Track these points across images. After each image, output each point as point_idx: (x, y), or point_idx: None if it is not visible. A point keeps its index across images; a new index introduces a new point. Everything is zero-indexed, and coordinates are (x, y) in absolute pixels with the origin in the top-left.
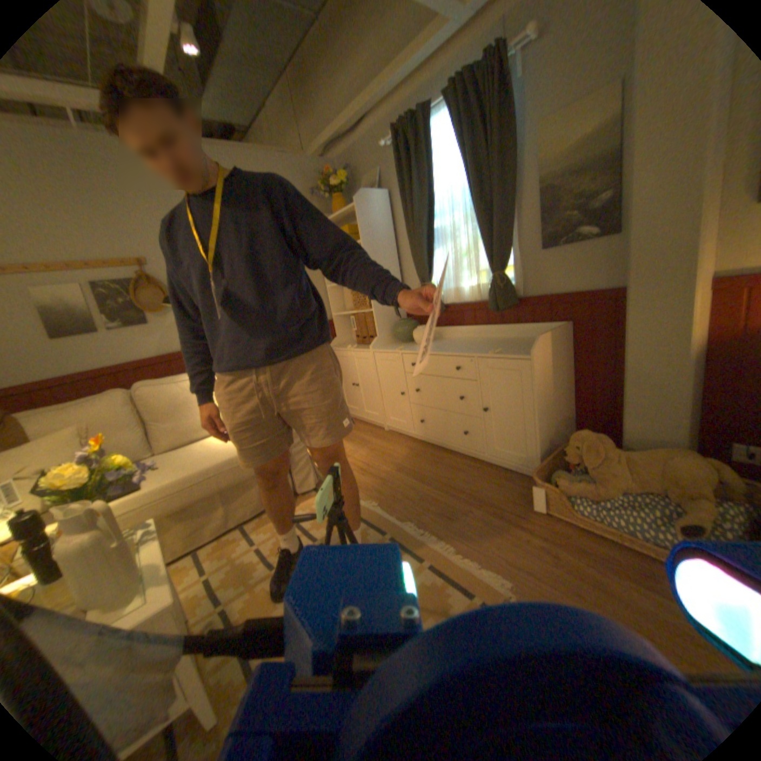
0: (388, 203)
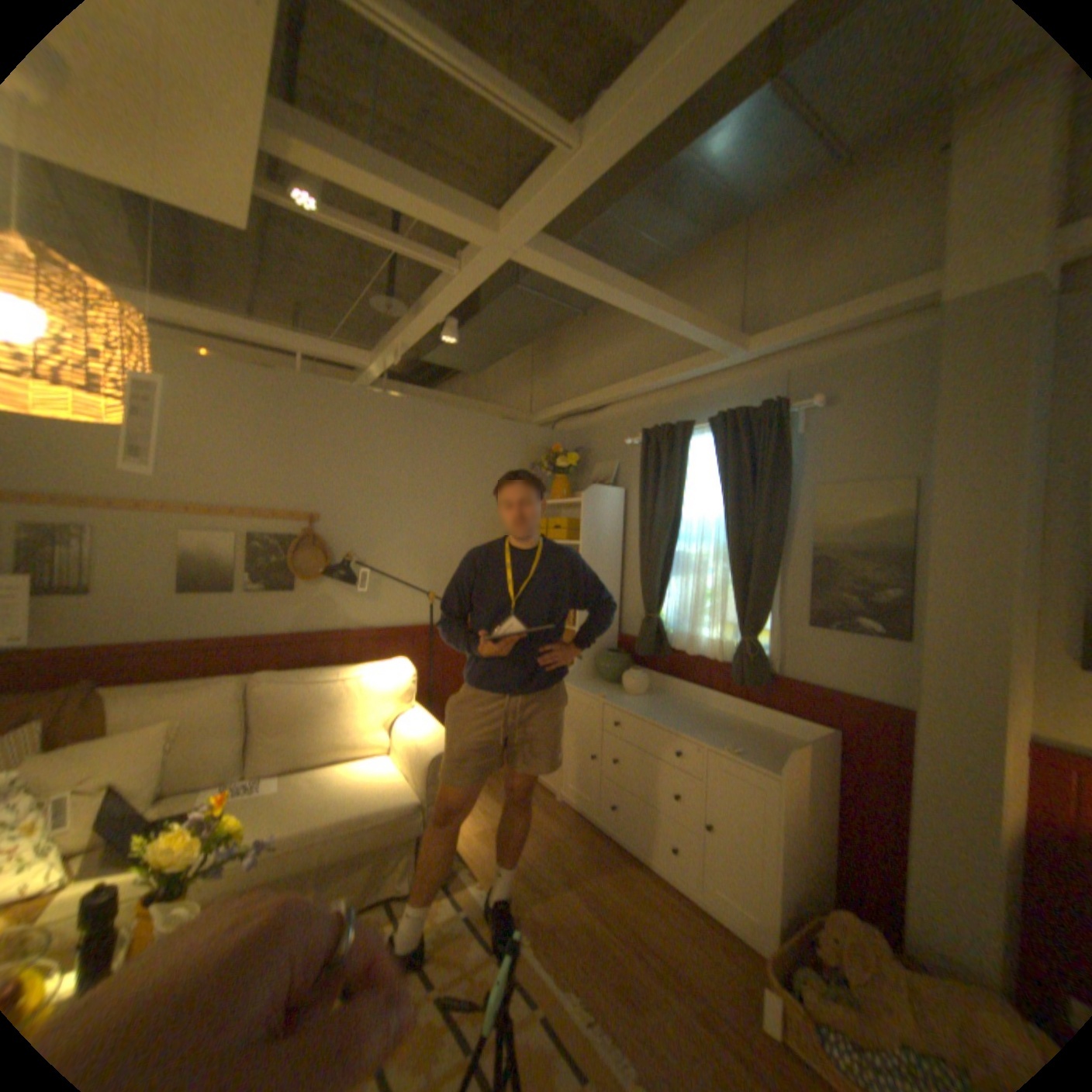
0: (621, 504)
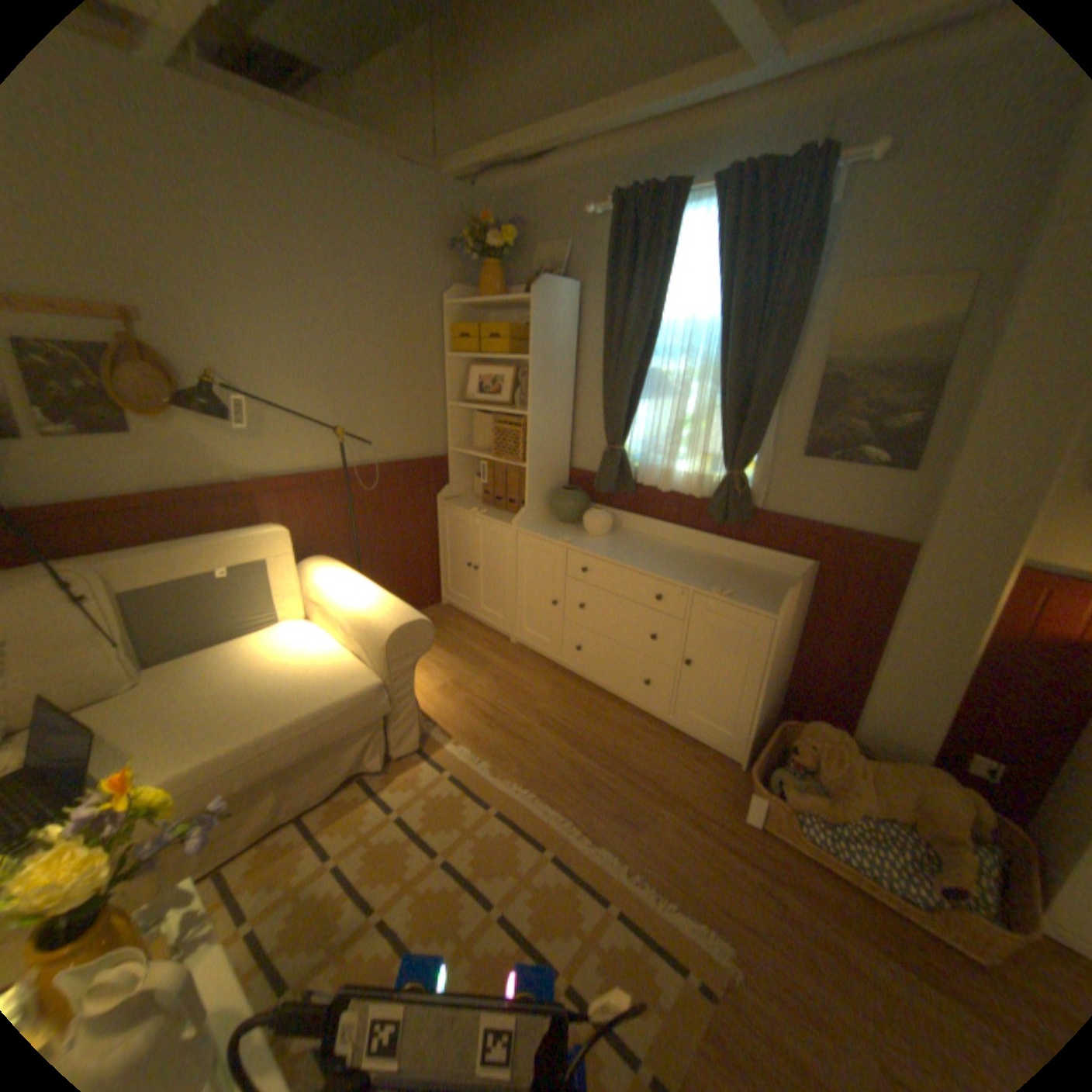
0: (577, 305)
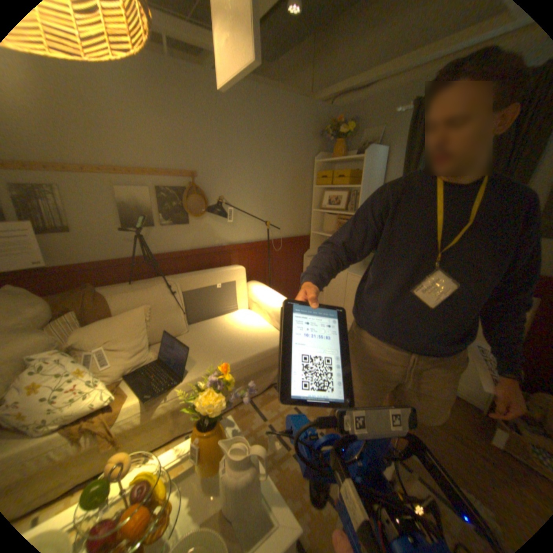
0: (386, 158)
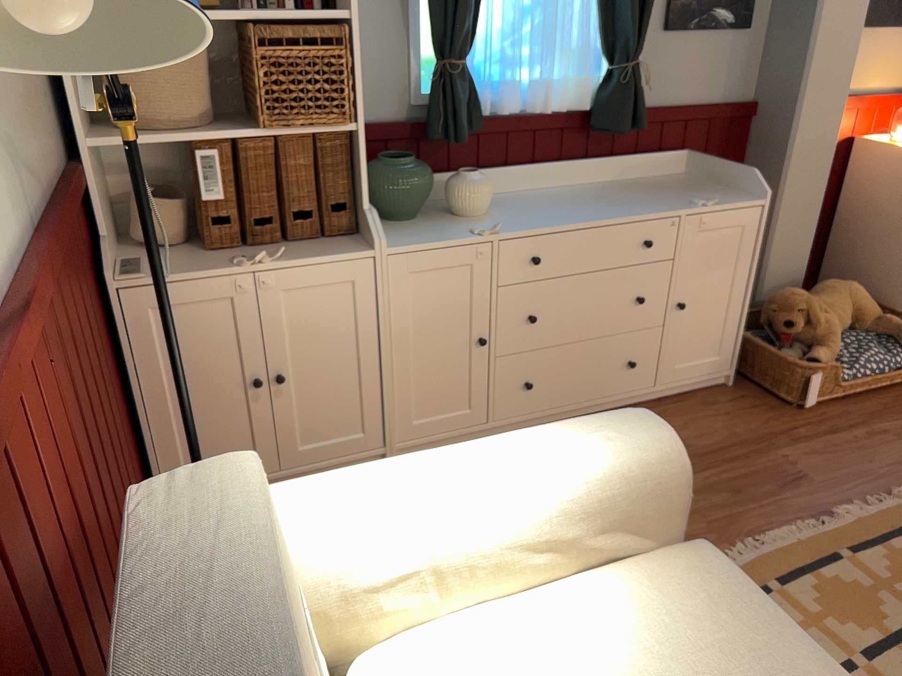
0: None
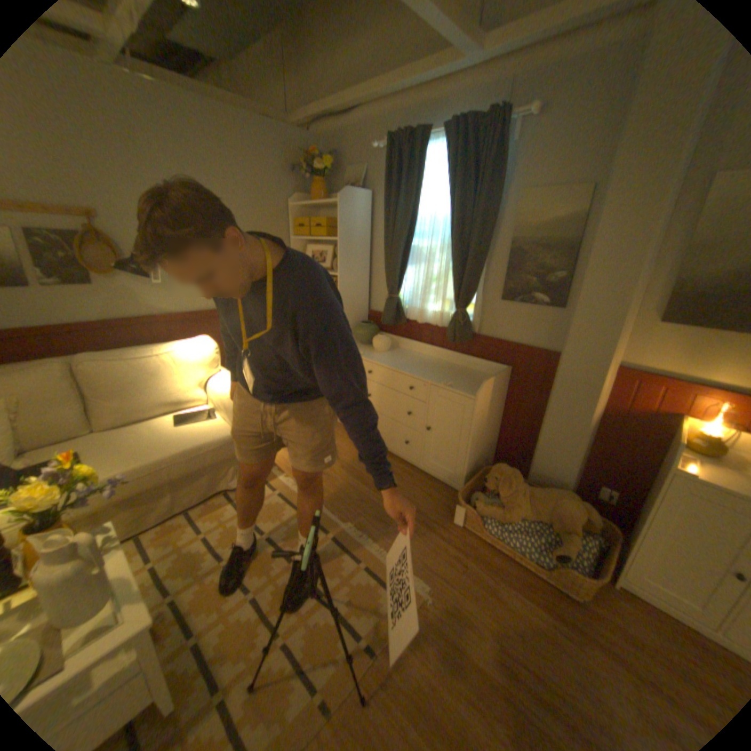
0: (369, 205)
